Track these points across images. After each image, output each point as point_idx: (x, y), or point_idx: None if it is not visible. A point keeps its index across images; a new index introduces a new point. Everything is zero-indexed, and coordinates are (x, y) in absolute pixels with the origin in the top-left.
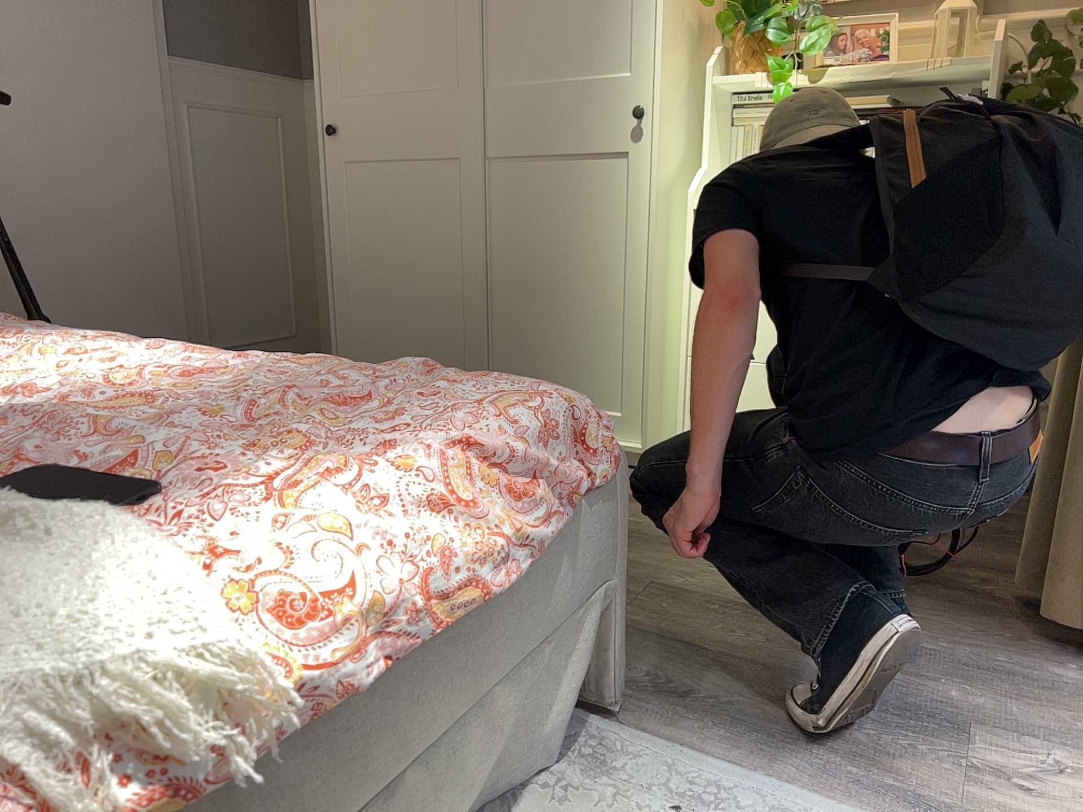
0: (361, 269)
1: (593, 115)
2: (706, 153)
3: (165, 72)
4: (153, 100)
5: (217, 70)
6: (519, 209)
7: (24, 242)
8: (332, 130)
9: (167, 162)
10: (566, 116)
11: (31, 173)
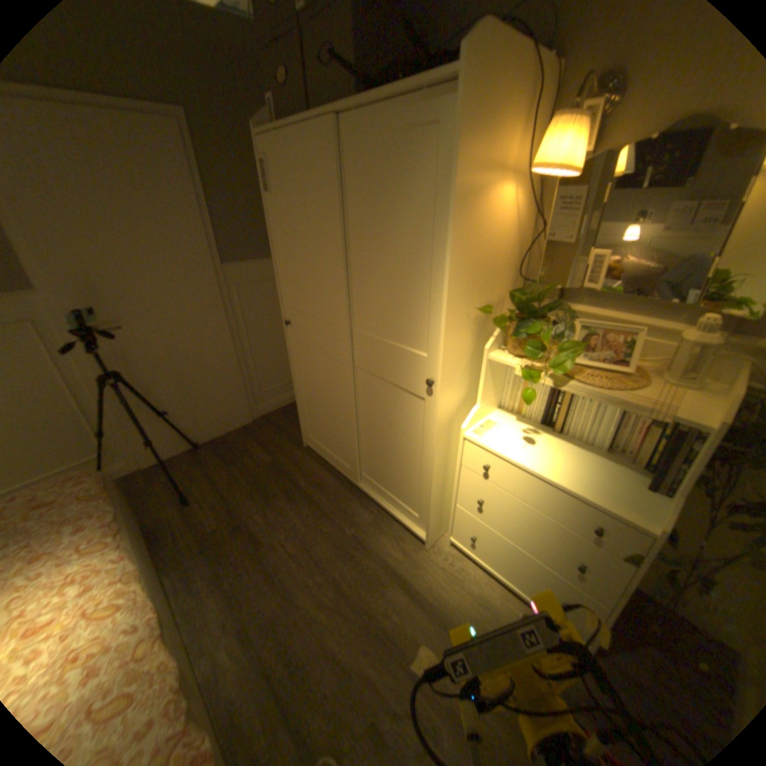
0: (307, 390)
1: (406, 368)
2: (480, 397)
3: (218, 273)
4: (212, 290)
5: (249, 263)
6: (371, 397)
7: (153, 375)
8: (287, 323)
9: (224, 319)
10: (392, 362)
11: (151, 344)
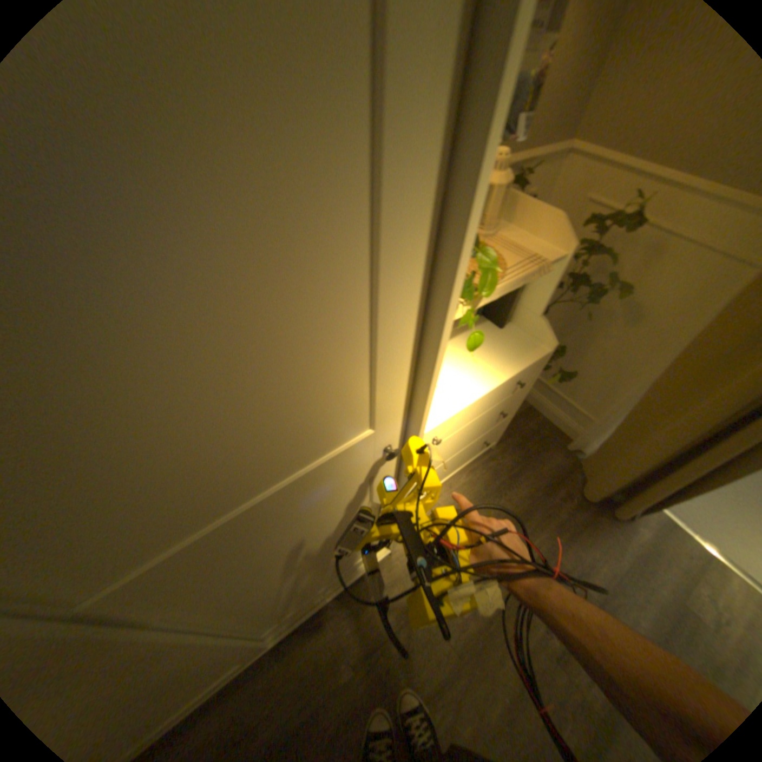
0: None
1: (326, 483)
2: None
3: None
4: None
5: None
6: (238, 588)
7: None
8: None
9: None
10: (285, 509)
11: None
